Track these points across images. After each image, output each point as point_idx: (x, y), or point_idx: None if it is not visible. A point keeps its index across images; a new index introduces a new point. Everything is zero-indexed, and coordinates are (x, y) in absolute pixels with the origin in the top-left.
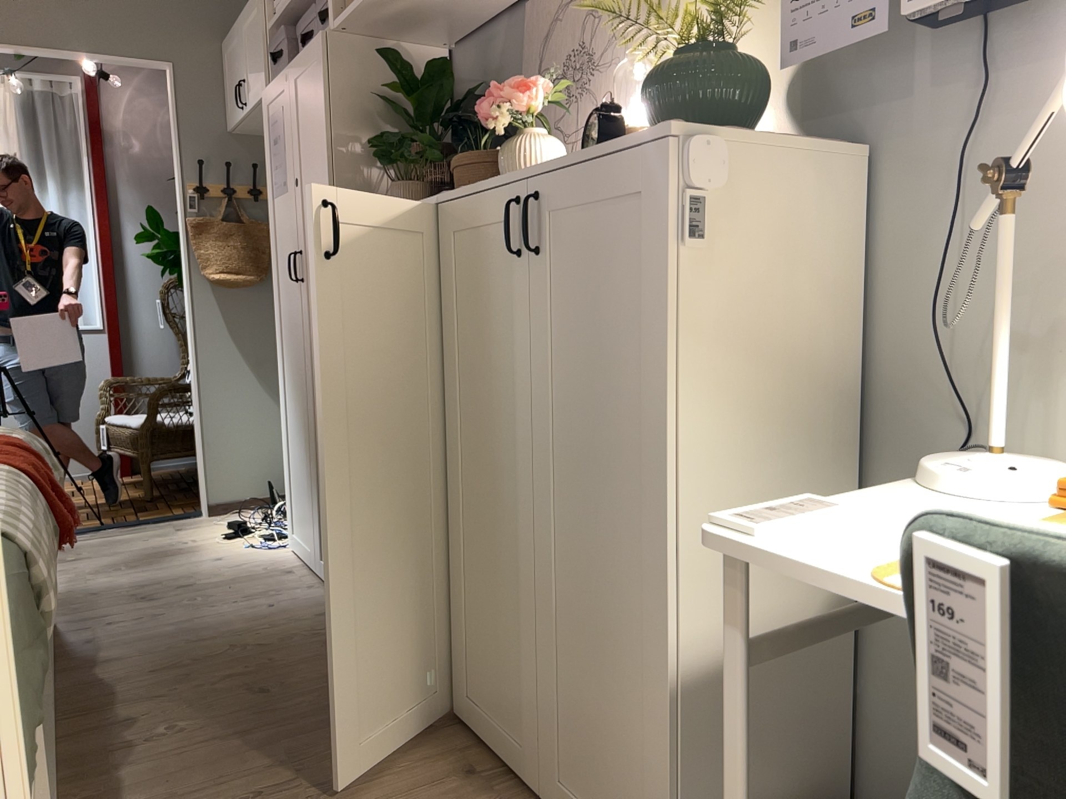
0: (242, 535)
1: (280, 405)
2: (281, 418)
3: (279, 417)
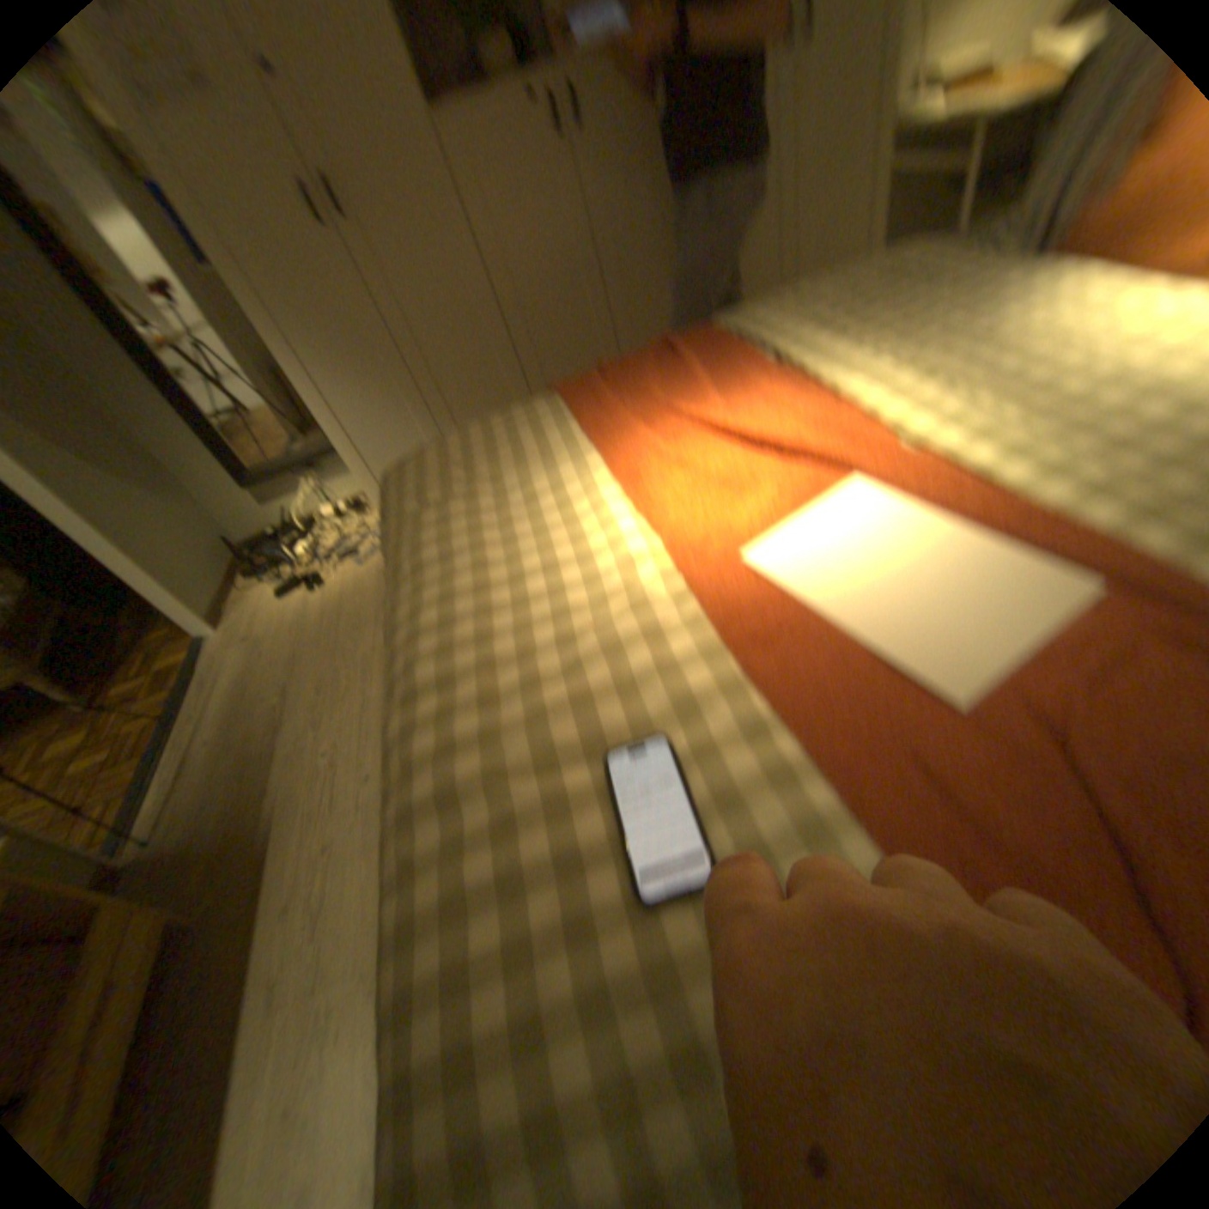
0: (315, 576)
1: (313, 401)
2: (321, 413)
3: (316, 415)
